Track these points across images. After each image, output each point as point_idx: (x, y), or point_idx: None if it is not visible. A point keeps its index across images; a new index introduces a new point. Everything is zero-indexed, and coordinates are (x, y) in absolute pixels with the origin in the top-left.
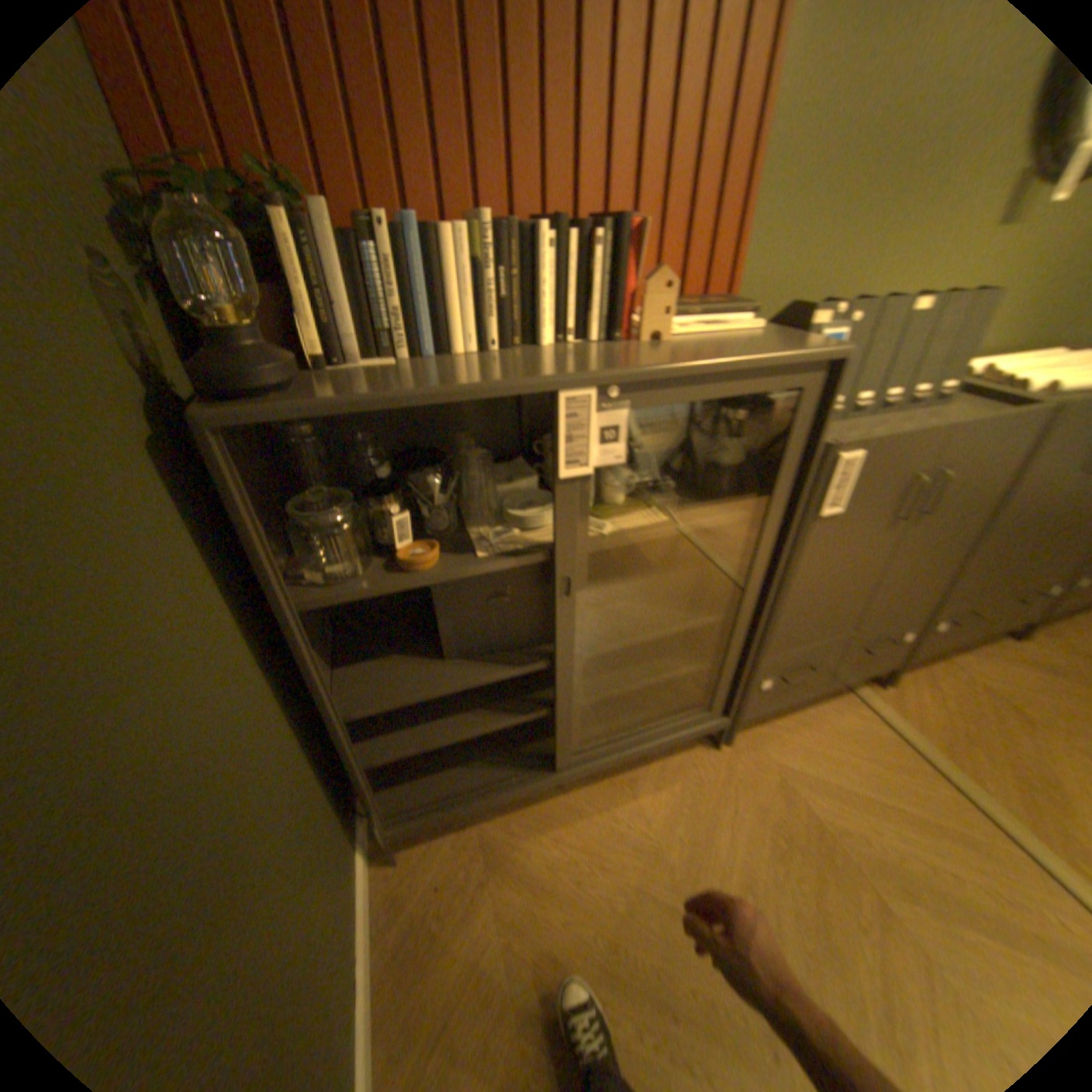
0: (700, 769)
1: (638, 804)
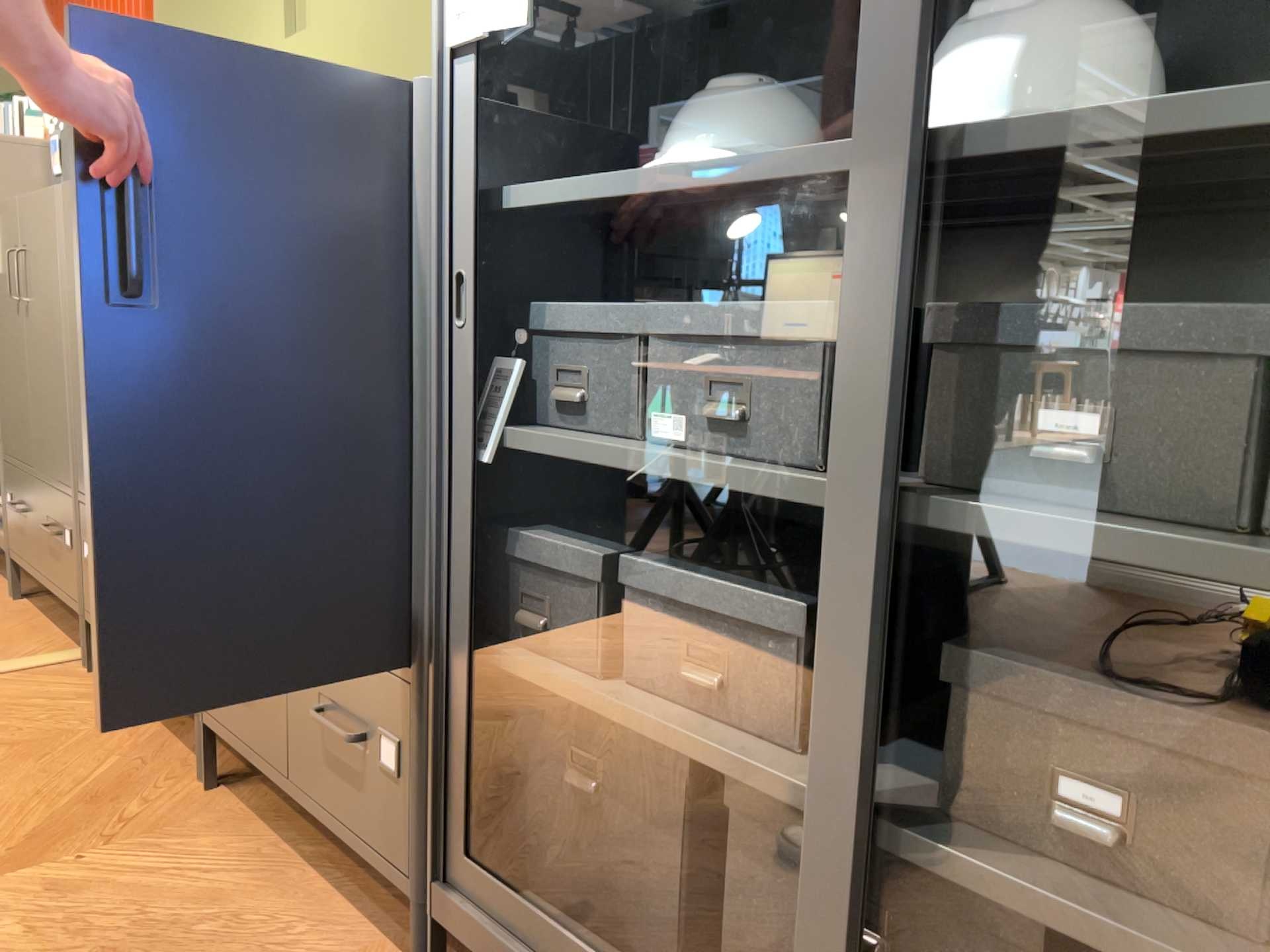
0: None
1: None
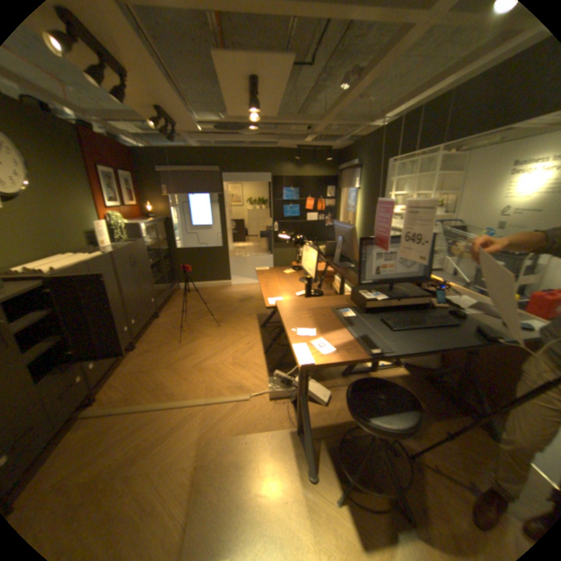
0: None
1: None
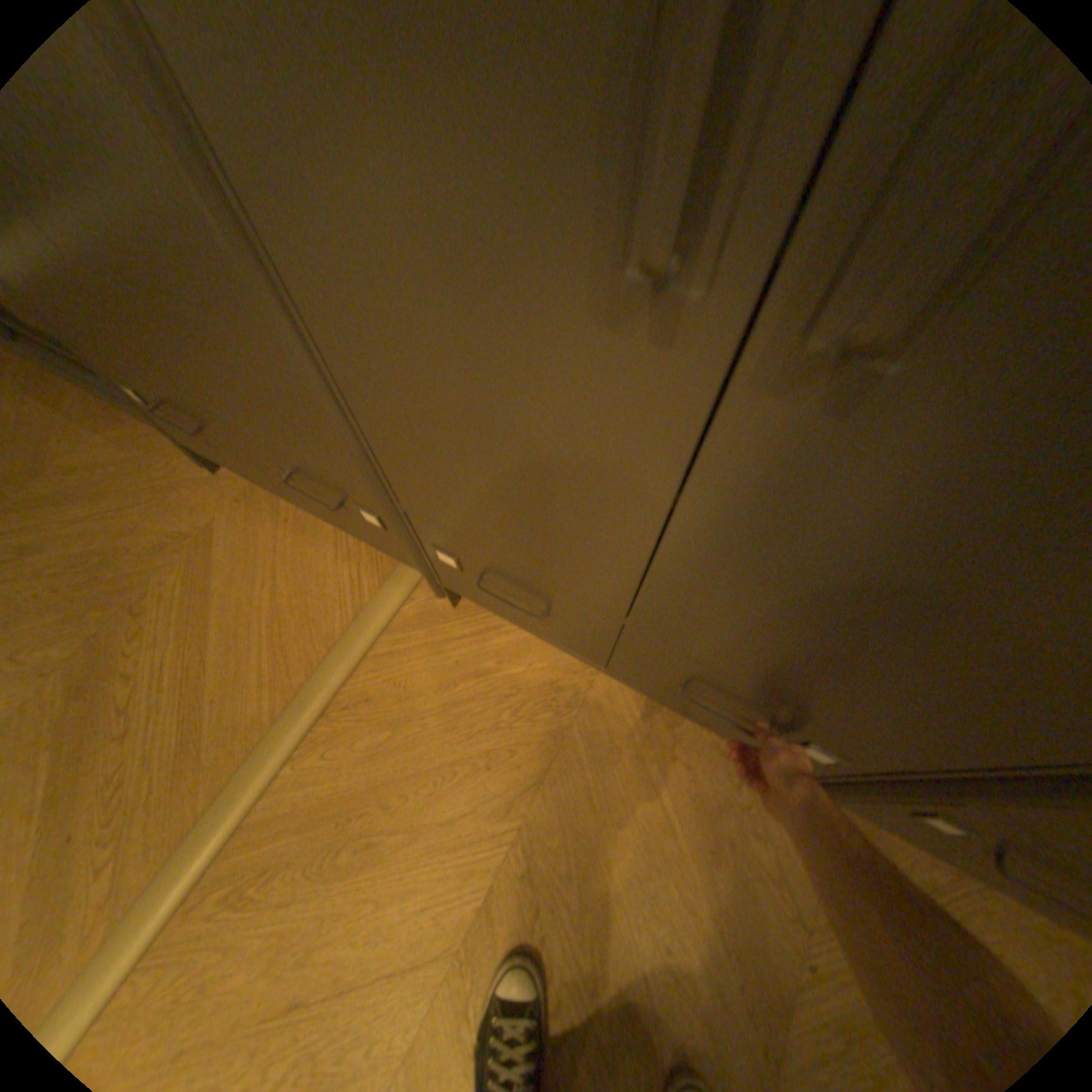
0: (163, 464)
1: (90, 438)
